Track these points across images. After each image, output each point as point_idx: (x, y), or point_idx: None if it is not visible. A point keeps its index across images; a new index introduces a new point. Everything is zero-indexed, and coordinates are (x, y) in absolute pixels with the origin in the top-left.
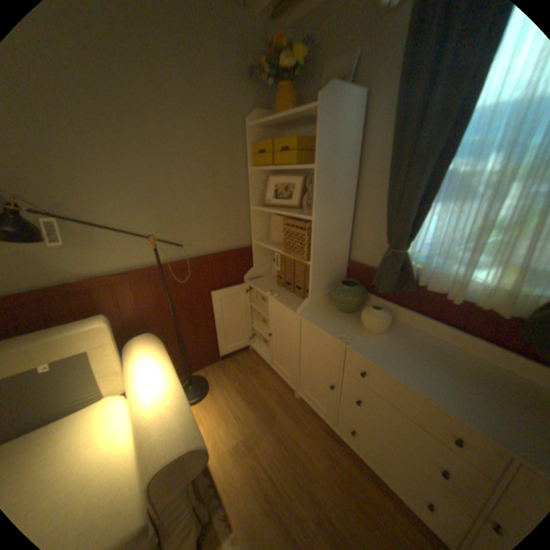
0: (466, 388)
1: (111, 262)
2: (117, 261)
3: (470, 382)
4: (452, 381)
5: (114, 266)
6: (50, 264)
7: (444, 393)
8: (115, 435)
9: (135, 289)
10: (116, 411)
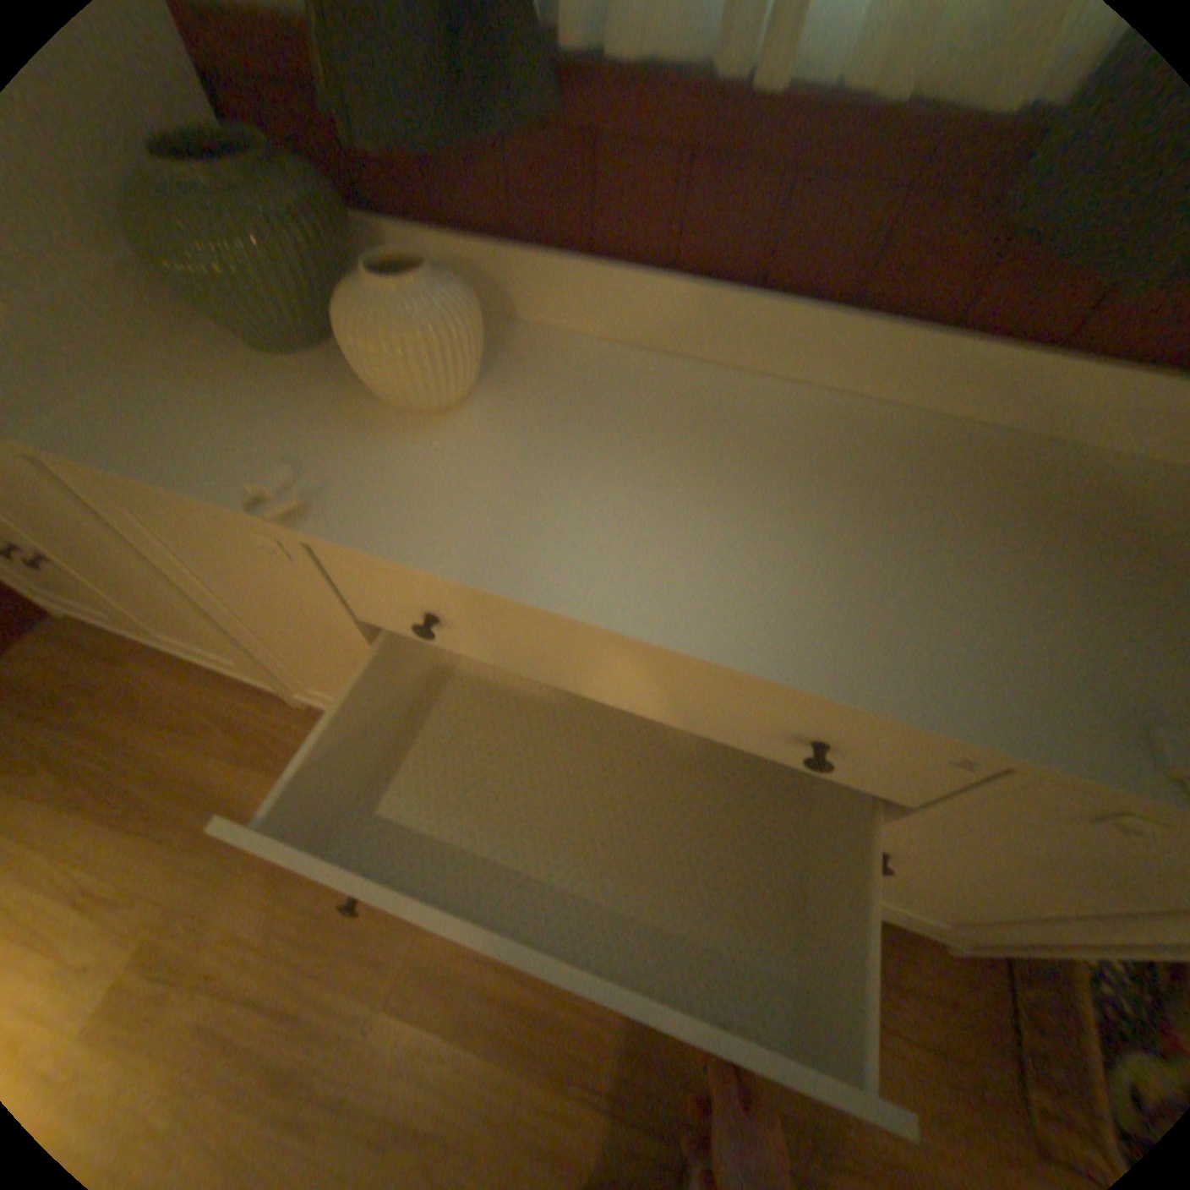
0: (816, 531)
1: None
2: None
3: (819, 497)
4: (766, 520)
5: None
6: None
7: (755, 598)
8: None
9: None
10: None
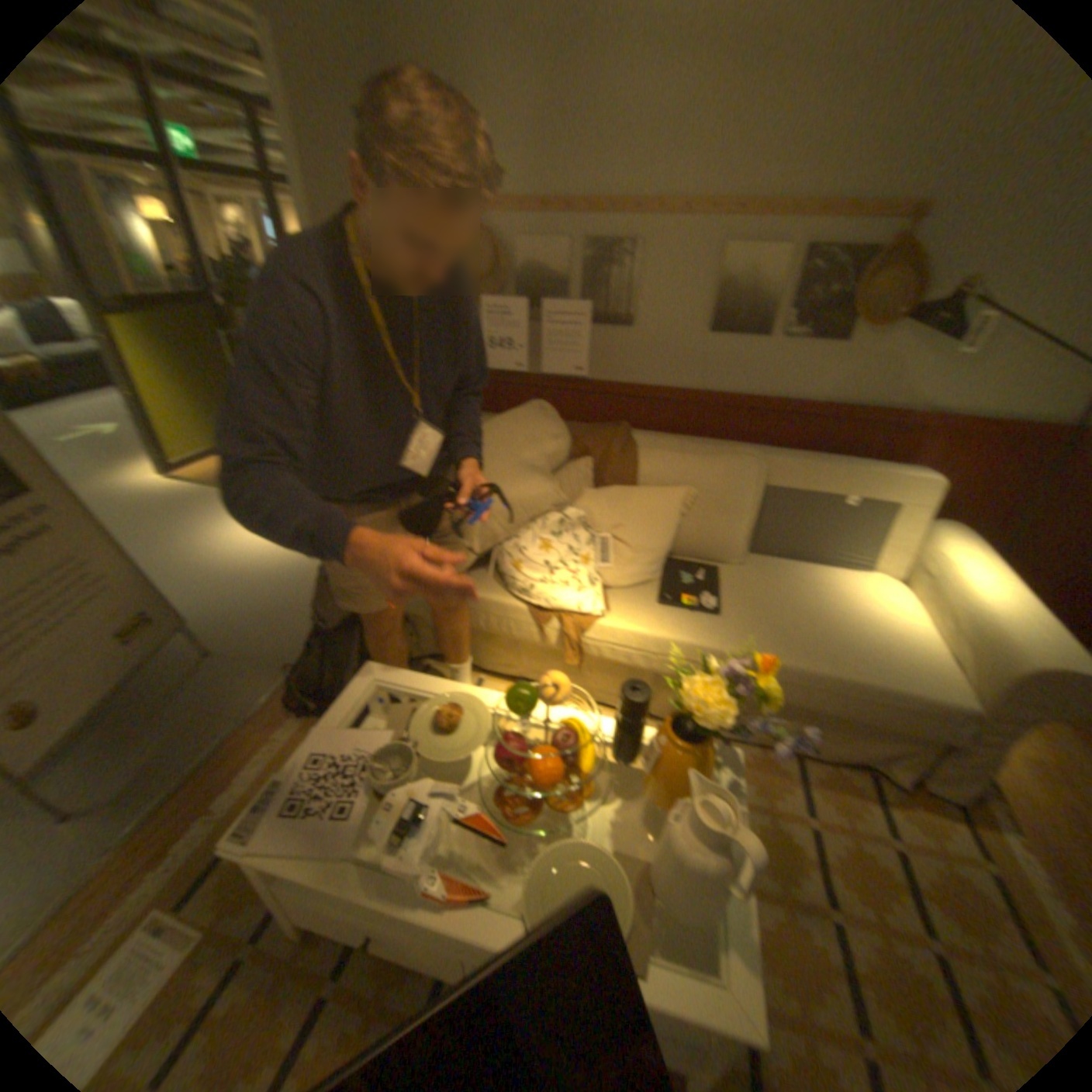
0: None
1: (983, 399)
2: (994, 399)
3: None
4: None
5: (983, 406)
6: (912, 379)
7: None
8: (913, 617)
9: (984, 451)
10: (921, 593)
